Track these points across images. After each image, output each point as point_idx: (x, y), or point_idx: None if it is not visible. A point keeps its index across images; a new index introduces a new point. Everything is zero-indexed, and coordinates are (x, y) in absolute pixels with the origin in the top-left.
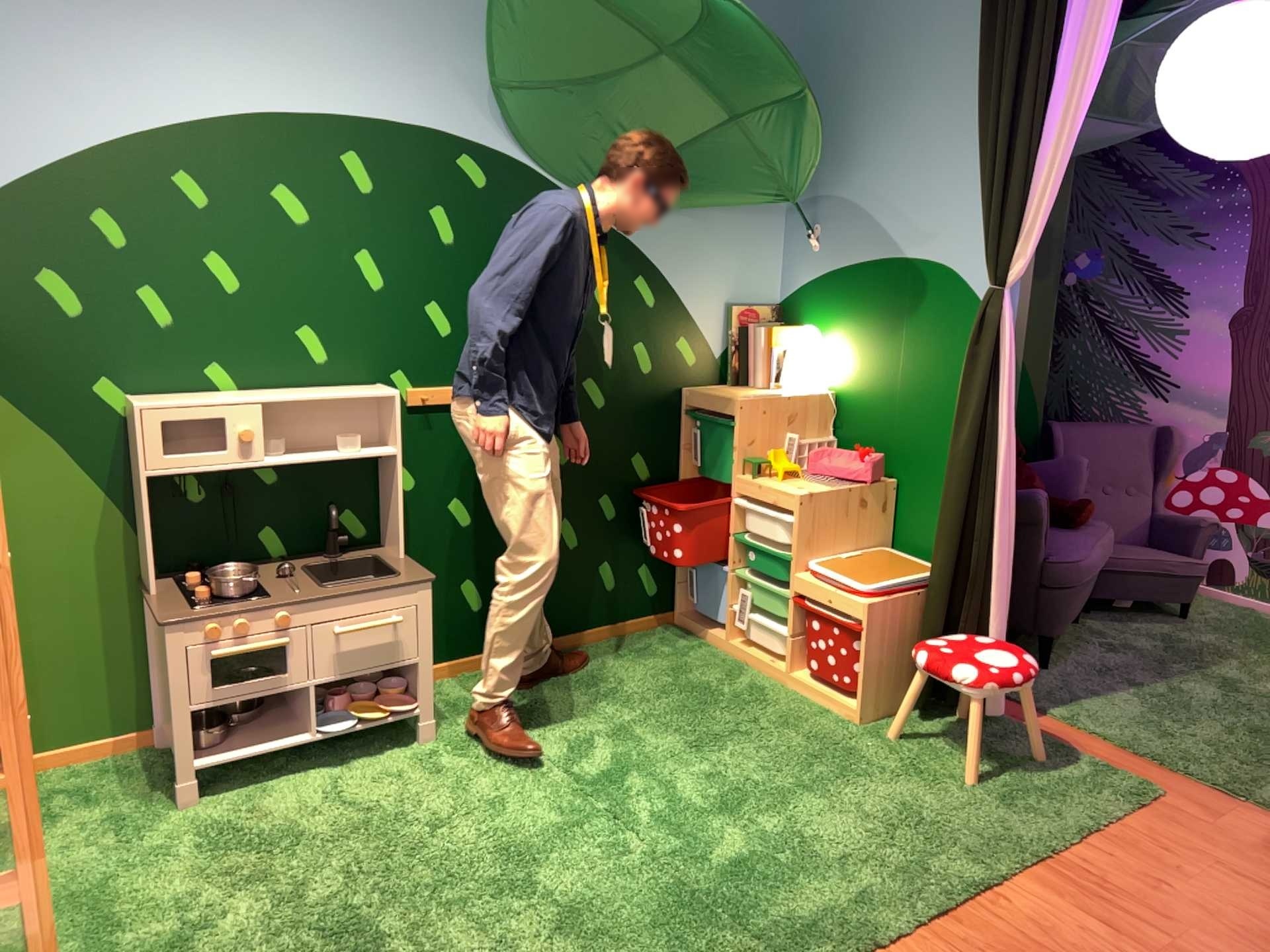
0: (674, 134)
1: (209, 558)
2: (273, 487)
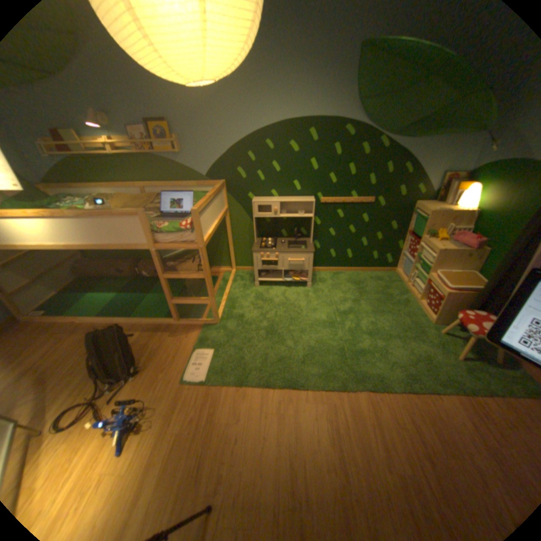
0: (433, 107)
1: (269, 235)
2: (284, 221)
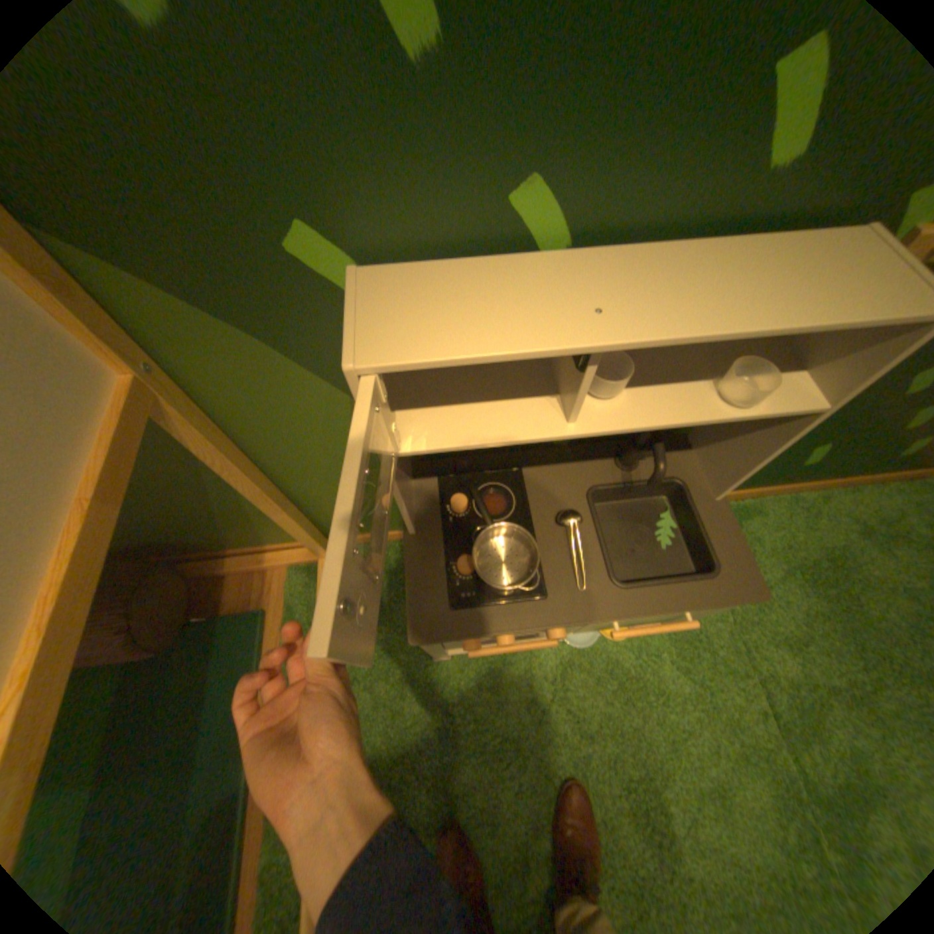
0: None
1: None
2: None
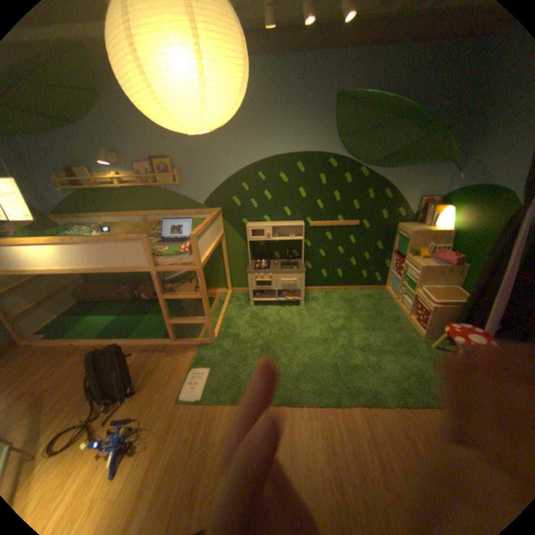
0: (404, 142)
1: (263, 257)
2: (277, 243)
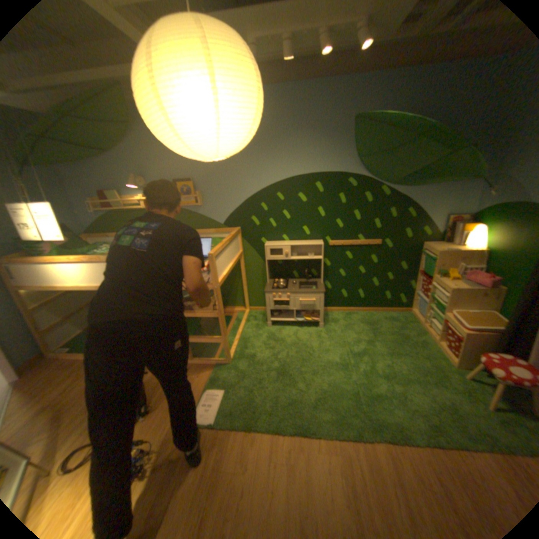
0: (428, 160)
1: (282, 276)
2: (296, 263)
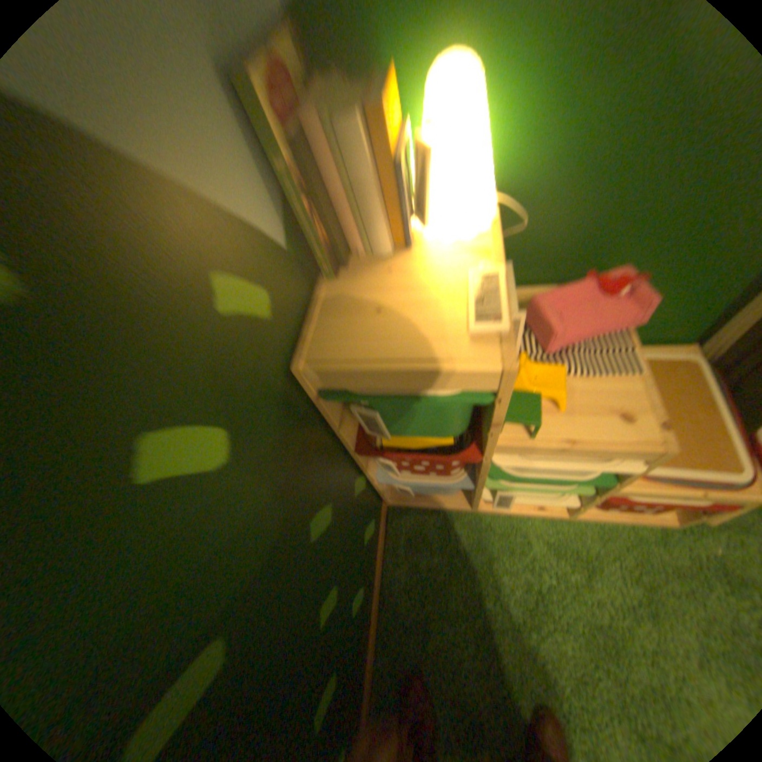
0: None
1: None
2: None
